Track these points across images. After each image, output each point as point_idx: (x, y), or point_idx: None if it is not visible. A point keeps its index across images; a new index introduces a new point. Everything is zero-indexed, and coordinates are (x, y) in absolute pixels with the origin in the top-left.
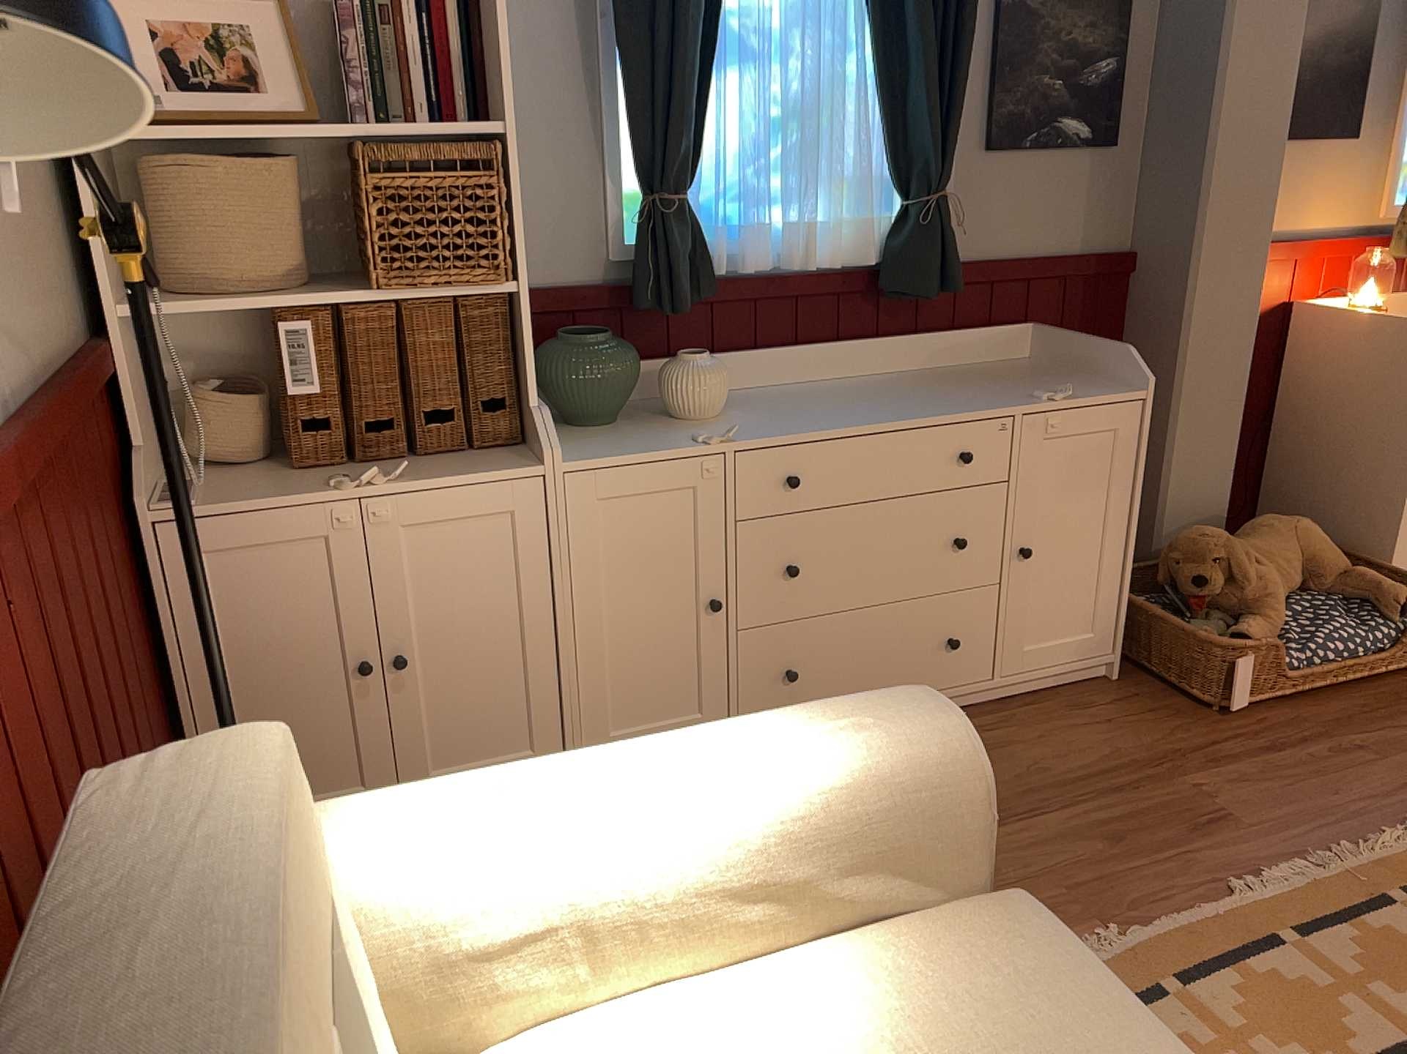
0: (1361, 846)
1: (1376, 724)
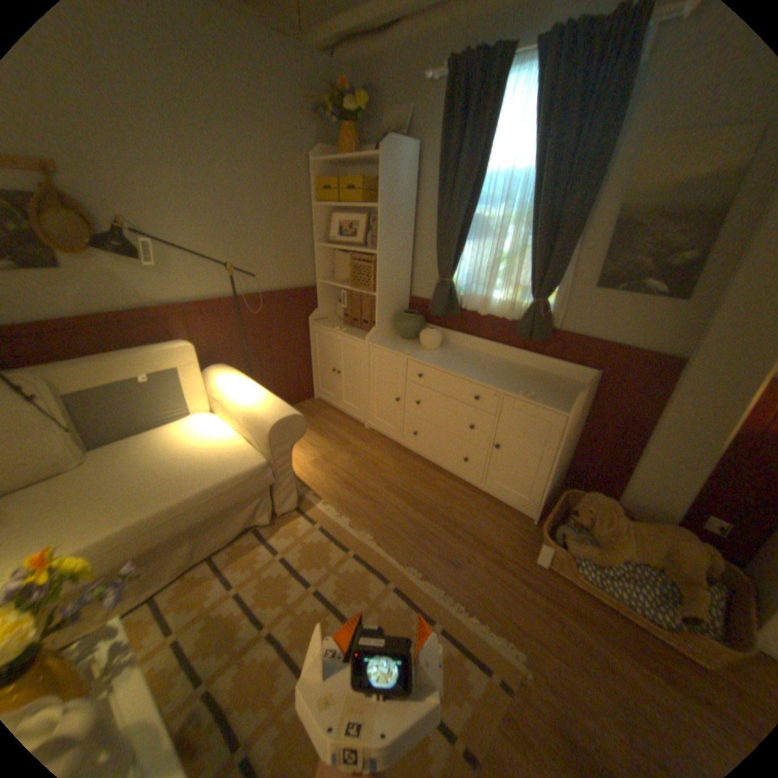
0: (472, 616)
1: (598, 633)
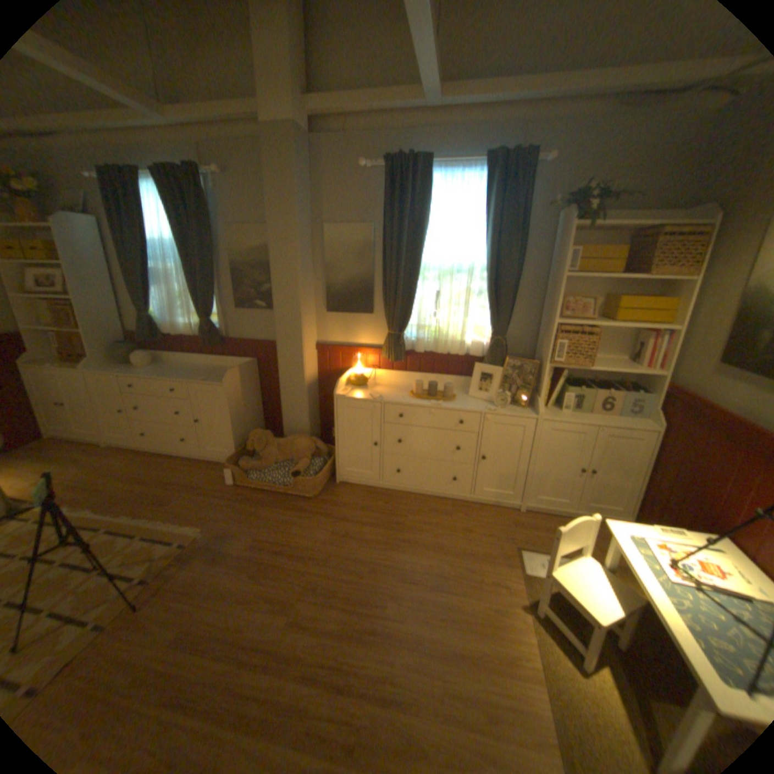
0: (167, 526)
1: (255, 505)
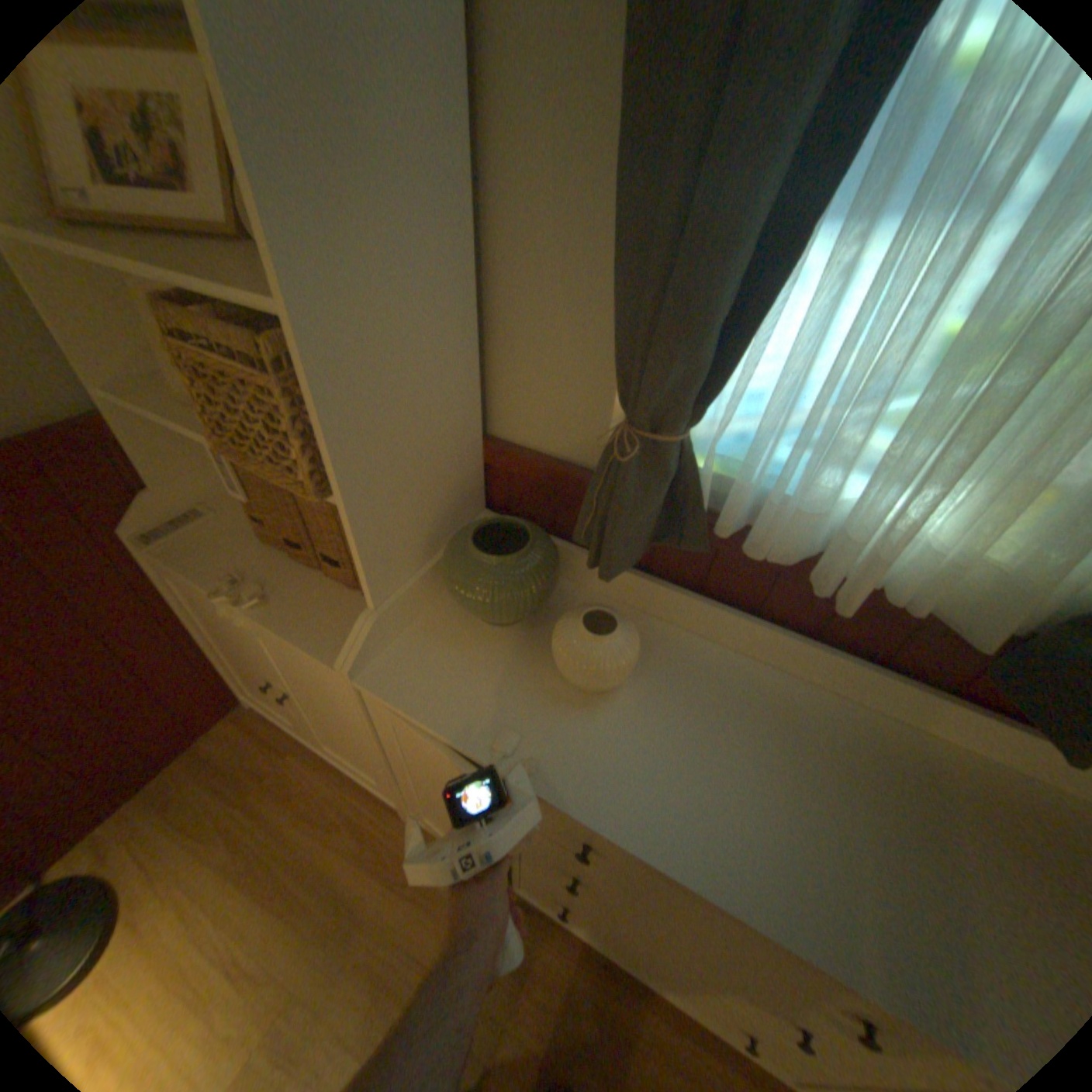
0: None
1: None
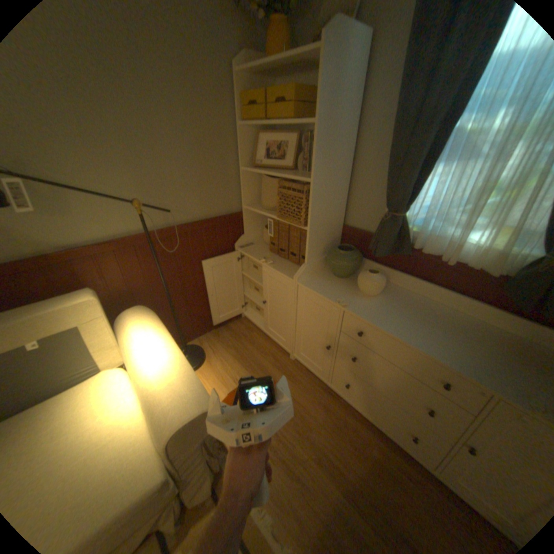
0: None
1: None
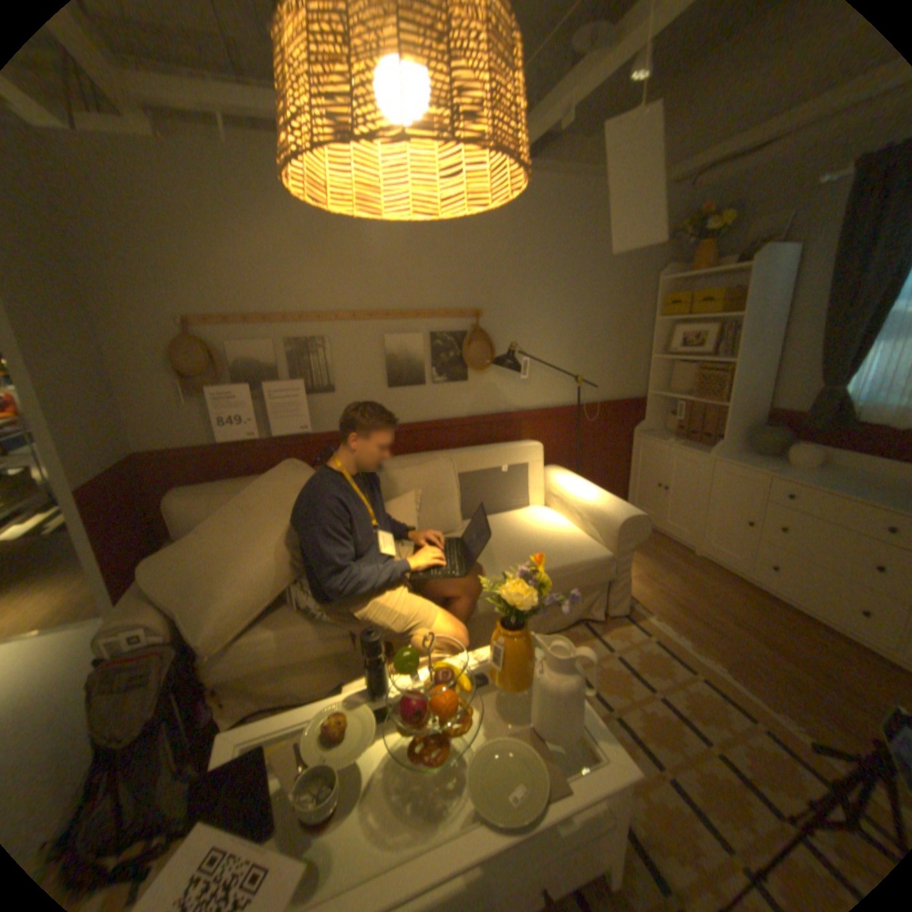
0: None
1: None
